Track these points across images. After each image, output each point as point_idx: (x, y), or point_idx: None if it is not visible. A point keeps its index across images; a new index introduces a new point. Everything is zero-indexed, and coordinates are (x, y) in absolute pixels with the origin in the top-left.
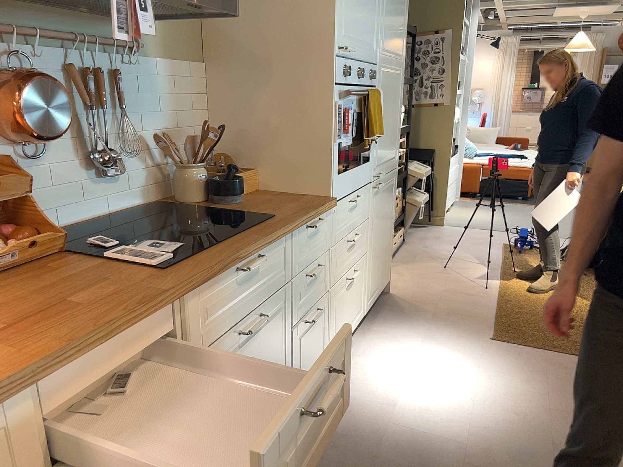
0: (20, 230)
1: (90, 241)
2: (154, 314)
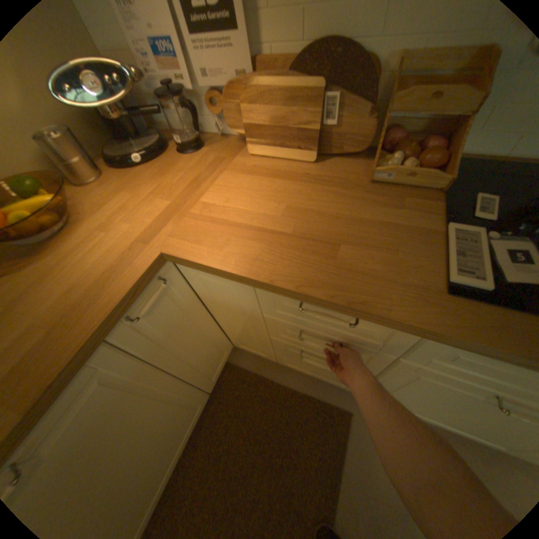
0: (434, 149)
1: (481, 196)
2: (373, 319)
